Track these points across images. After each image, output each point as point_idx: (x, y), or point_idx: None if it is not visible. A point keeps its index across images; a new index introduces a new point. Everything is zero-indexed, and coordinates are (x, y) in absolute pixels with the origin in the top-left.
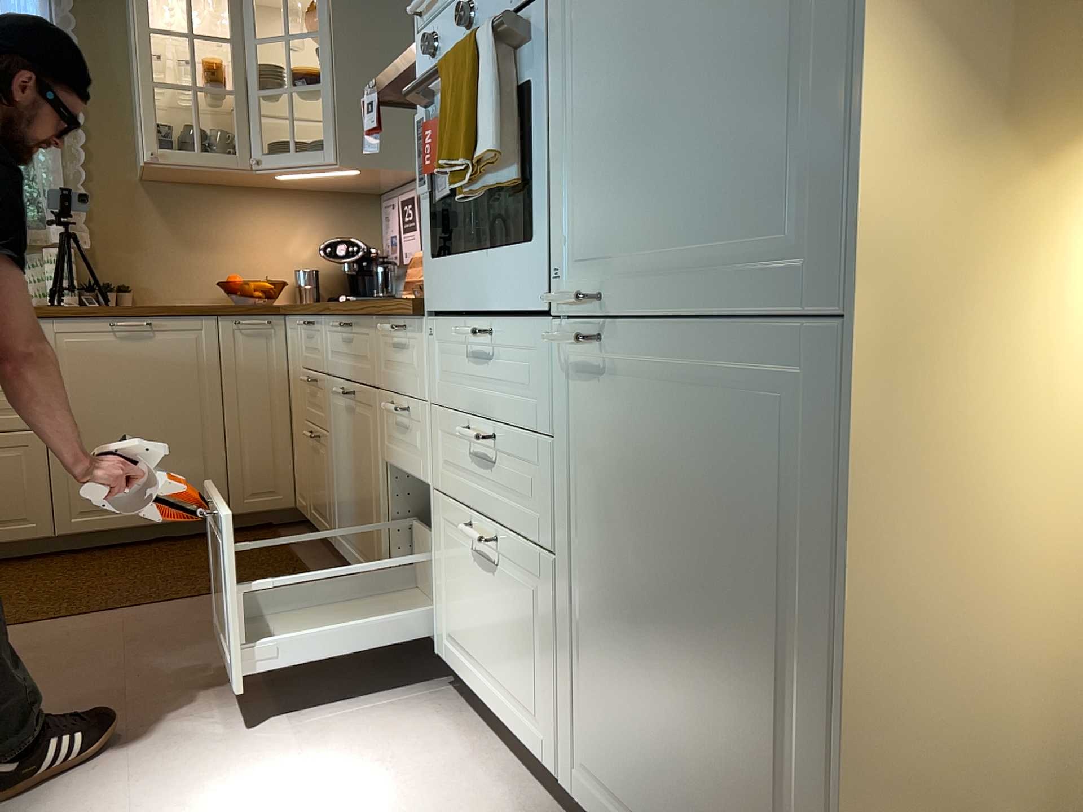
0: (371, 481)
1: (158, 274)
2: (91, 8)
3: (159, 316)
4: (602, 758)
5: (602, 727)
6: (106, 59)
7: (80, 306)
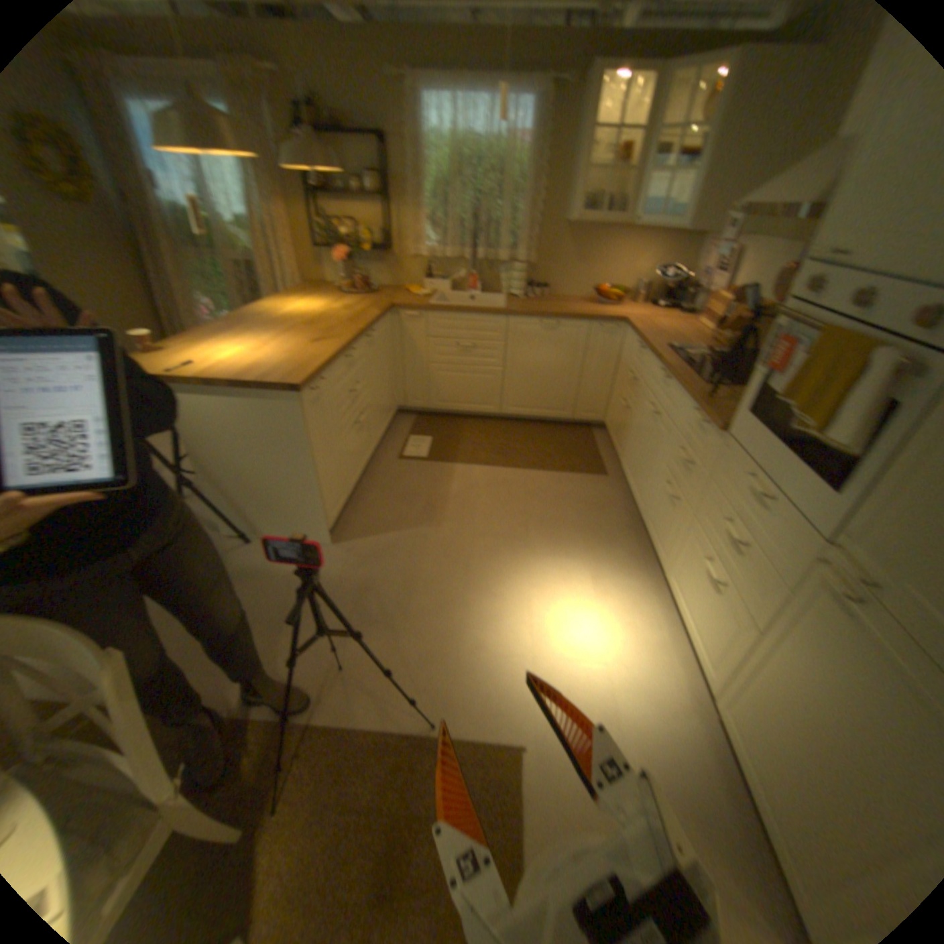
0: (655, 466)
1: (564, 279)
2: (564, 100)
3: (564, 320)
4: (743, 721)
5: (749, 714)
6: (565, 138)
7: (526, 300)
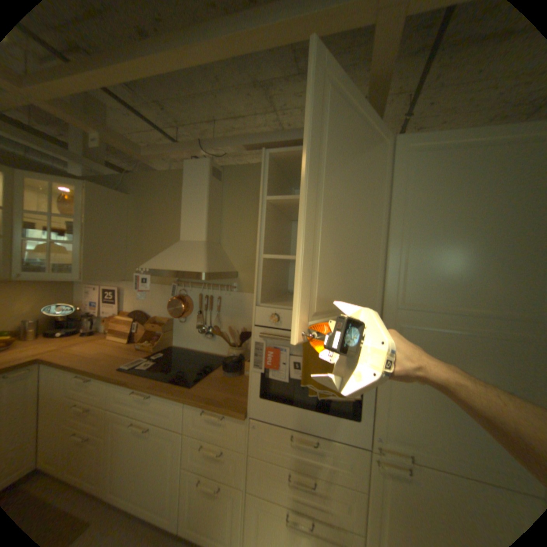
0: (165, 475)
1: None
2: None
3: None
4: None
5: None
6: None
7: None
